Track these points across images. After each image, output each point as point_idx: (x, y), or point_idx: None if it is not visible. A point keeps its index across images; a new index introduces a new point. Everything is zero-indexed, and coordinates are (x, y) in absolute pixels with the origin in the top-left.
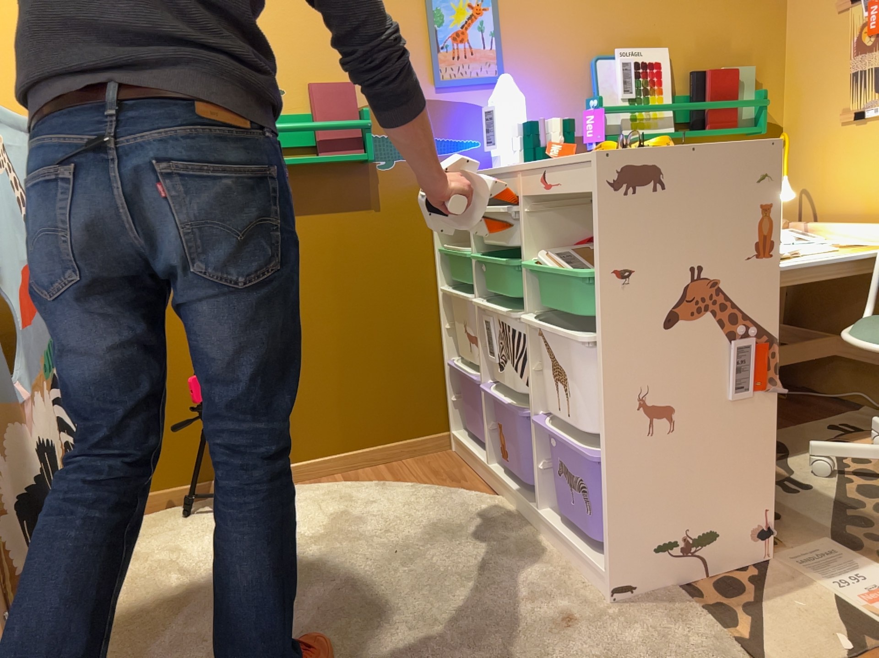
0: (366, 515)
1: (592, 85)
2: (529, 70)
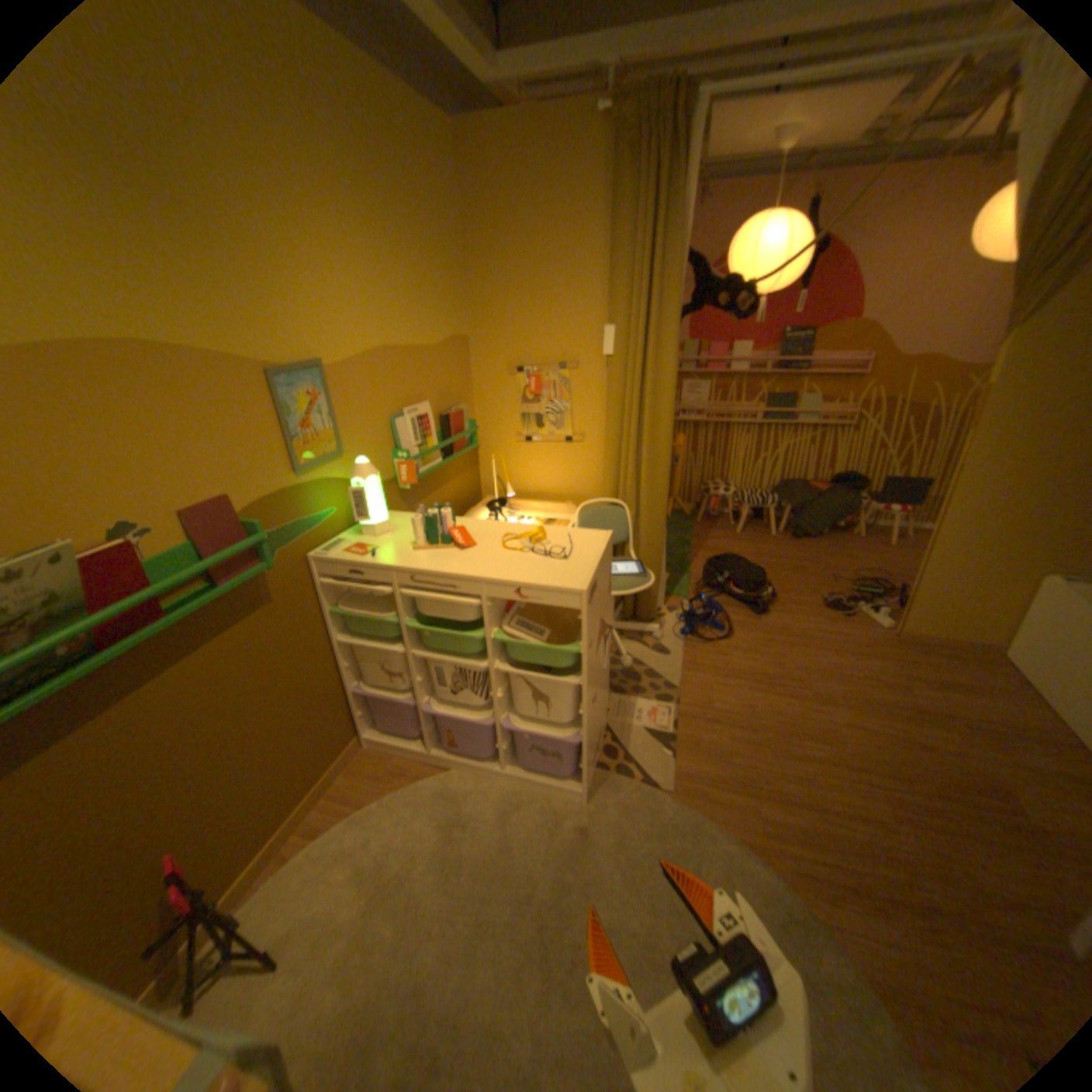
0: (379, 856)
1: (394, 438)
2: (357, 438)
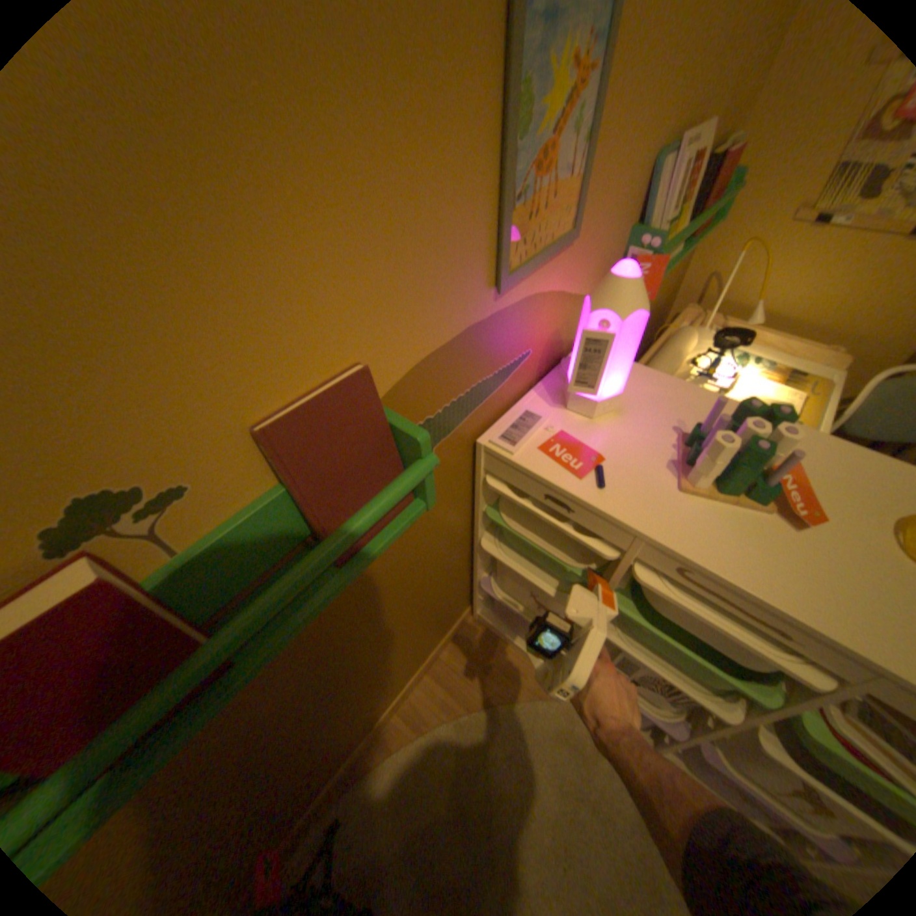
0: (489, 803)
1: (646, 197)
2: (605, 197)
